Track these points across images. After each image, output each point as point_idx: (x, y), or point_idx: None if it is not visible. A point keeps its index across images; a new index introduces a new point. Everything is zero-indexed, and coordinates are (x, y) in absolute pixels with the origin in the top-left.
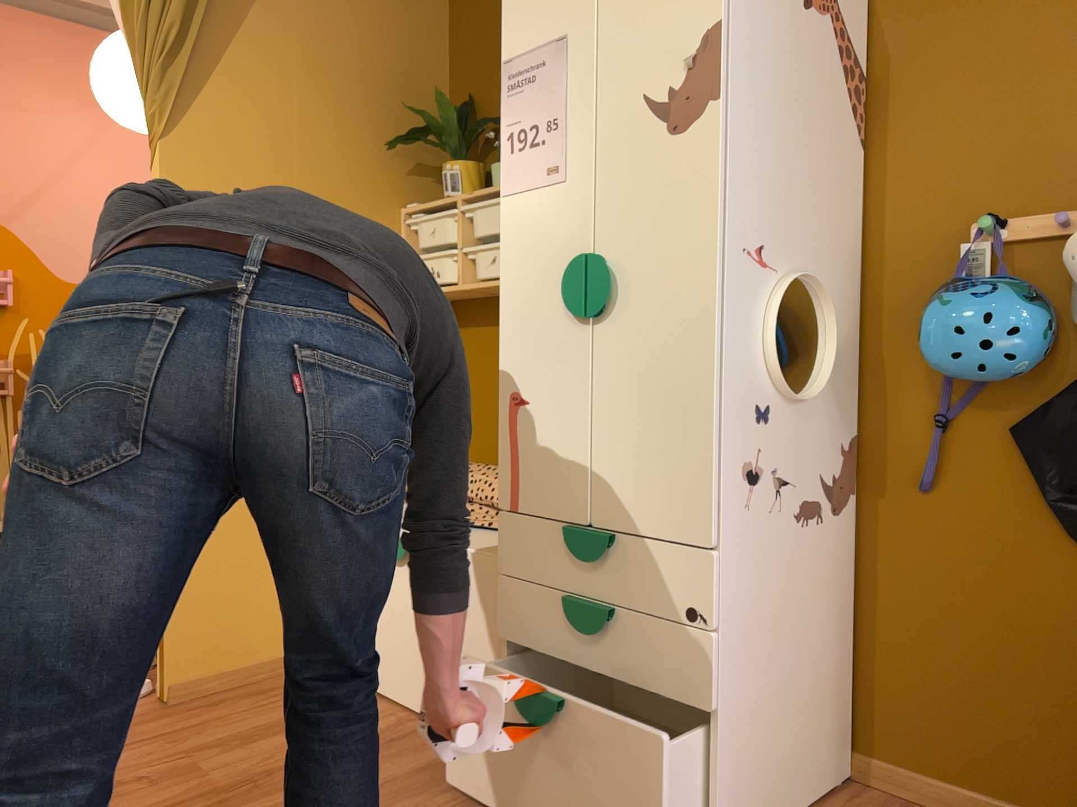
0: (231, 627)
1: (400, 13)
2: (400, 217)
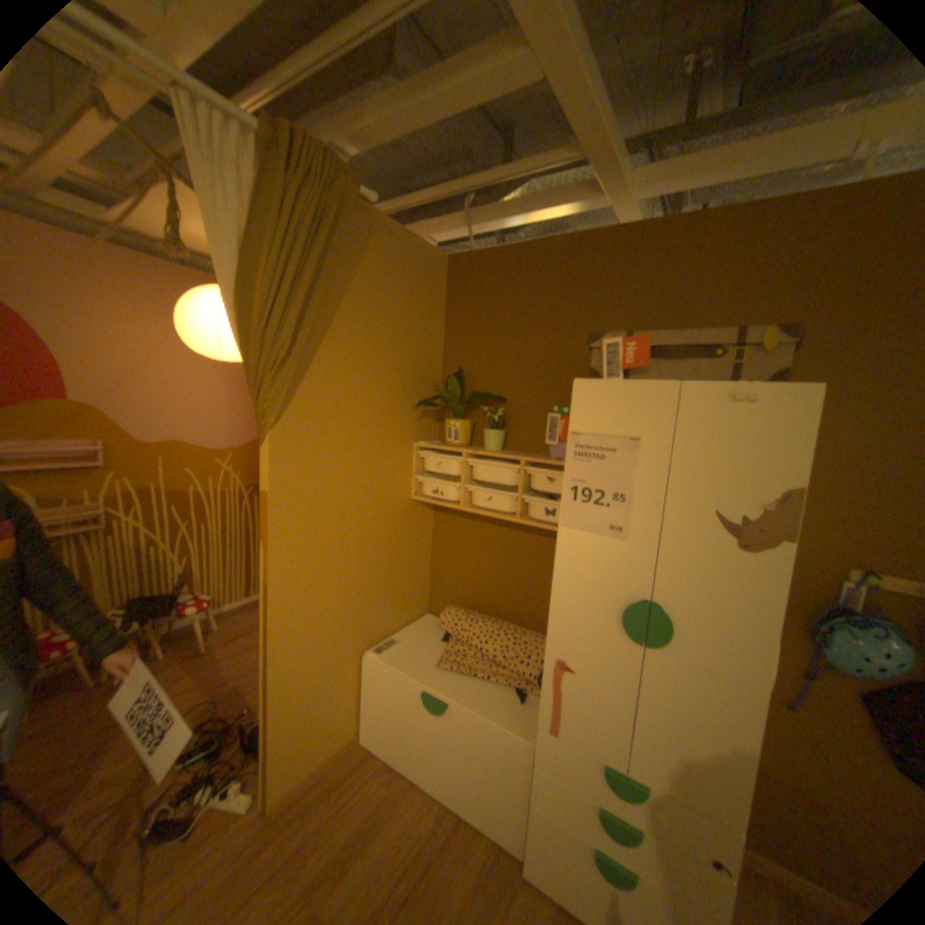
0: (309, 748)
1: (419, 309)
2: (413, 448)
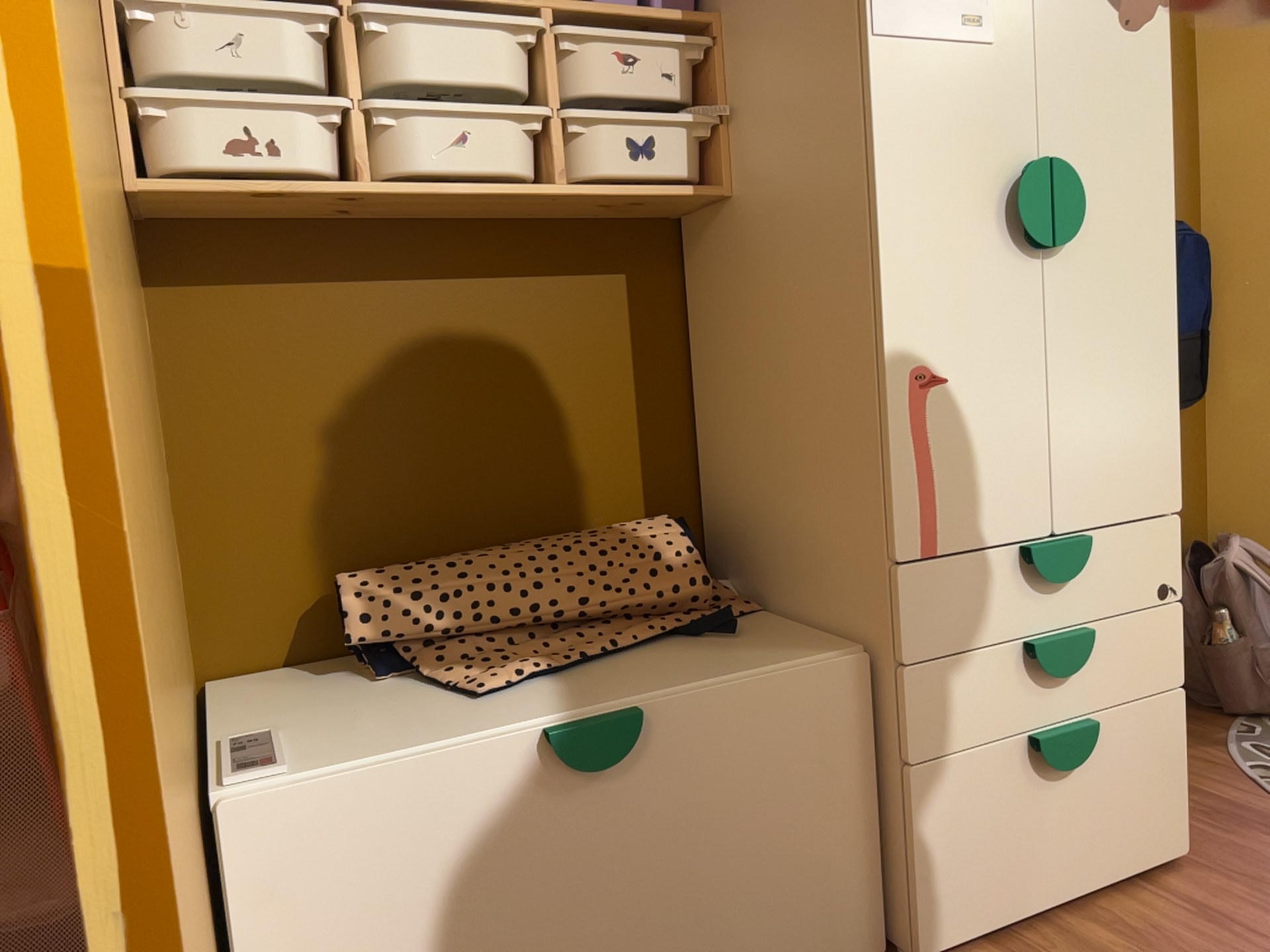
0: None
1: None
2: None
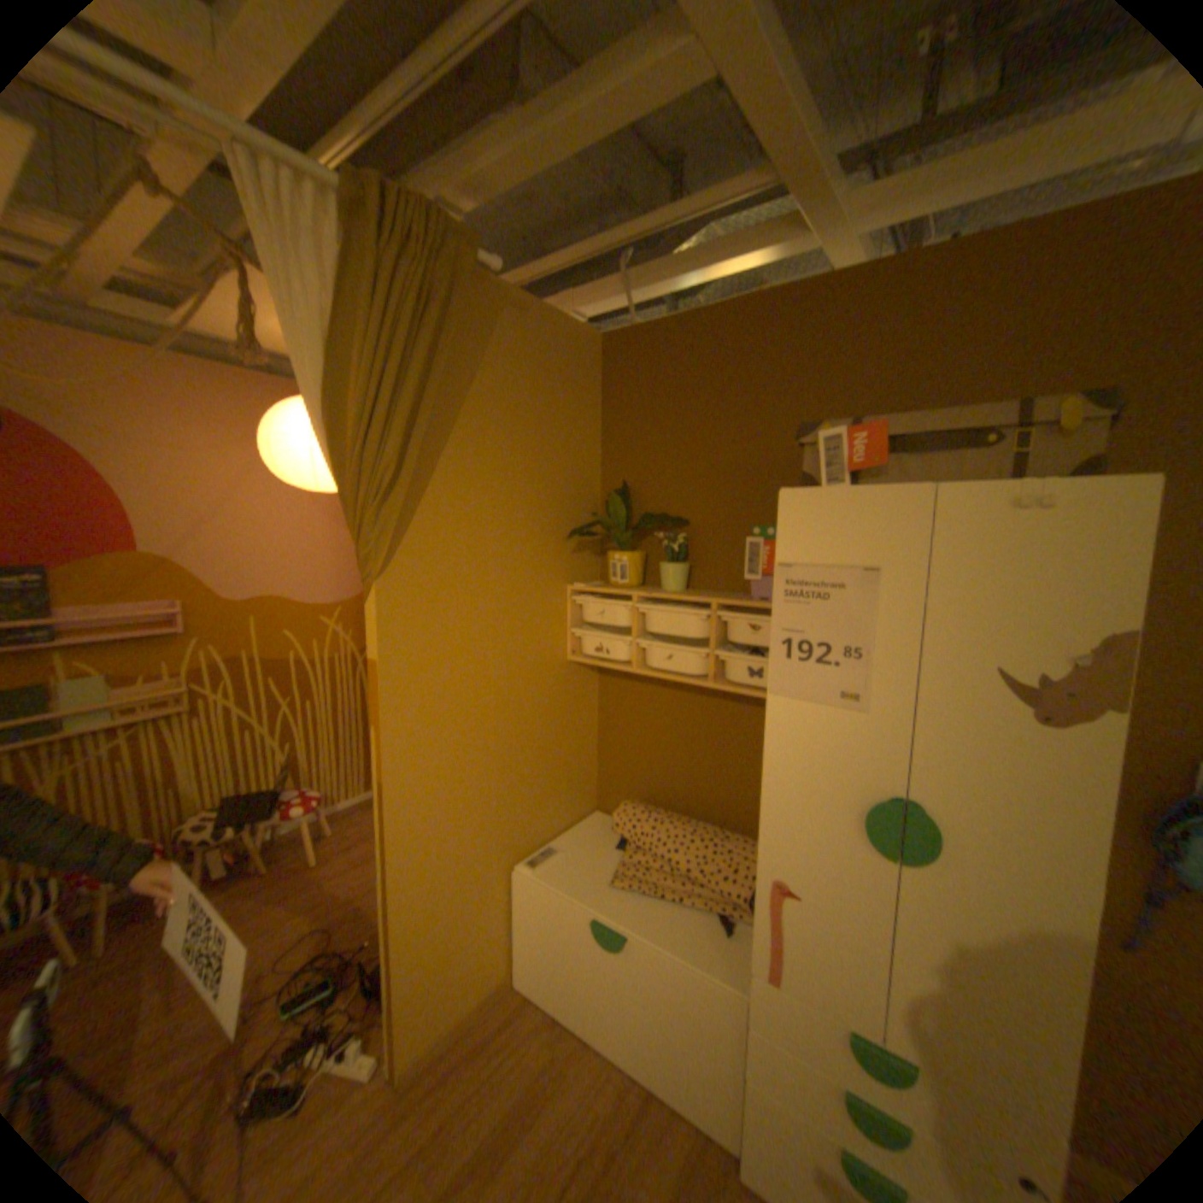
0: (448, 995)
1: (566, 407)
2: (566, 592)
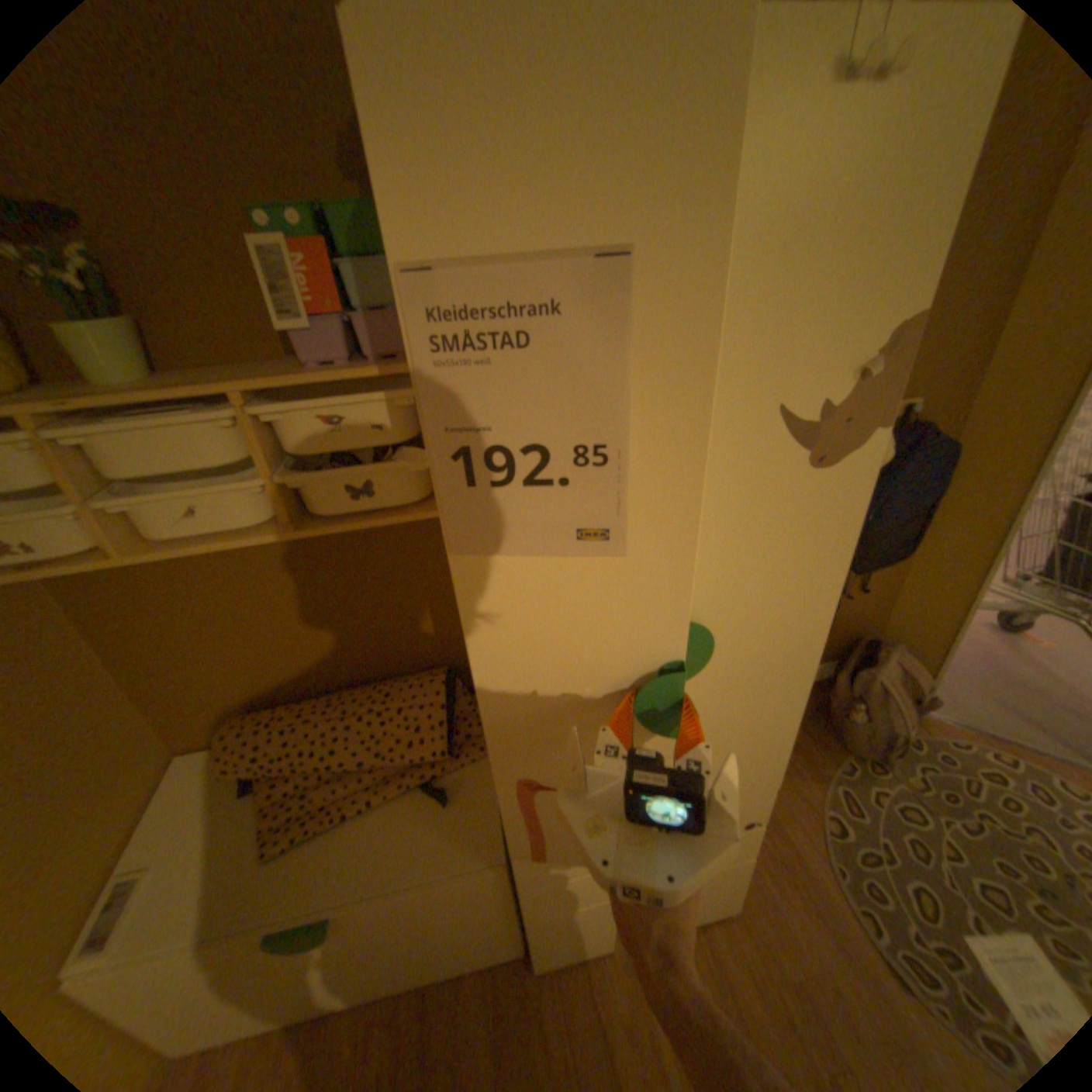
0: None
1: None
2: None
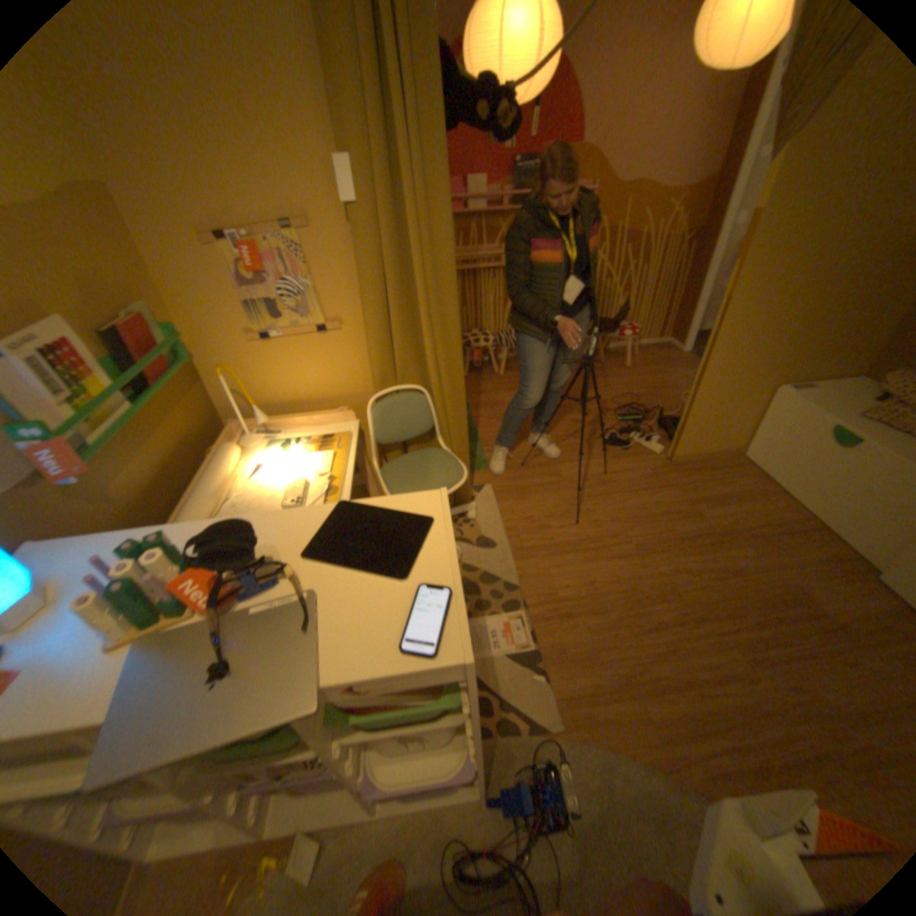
0: (711, 435)
1: None
2: None
